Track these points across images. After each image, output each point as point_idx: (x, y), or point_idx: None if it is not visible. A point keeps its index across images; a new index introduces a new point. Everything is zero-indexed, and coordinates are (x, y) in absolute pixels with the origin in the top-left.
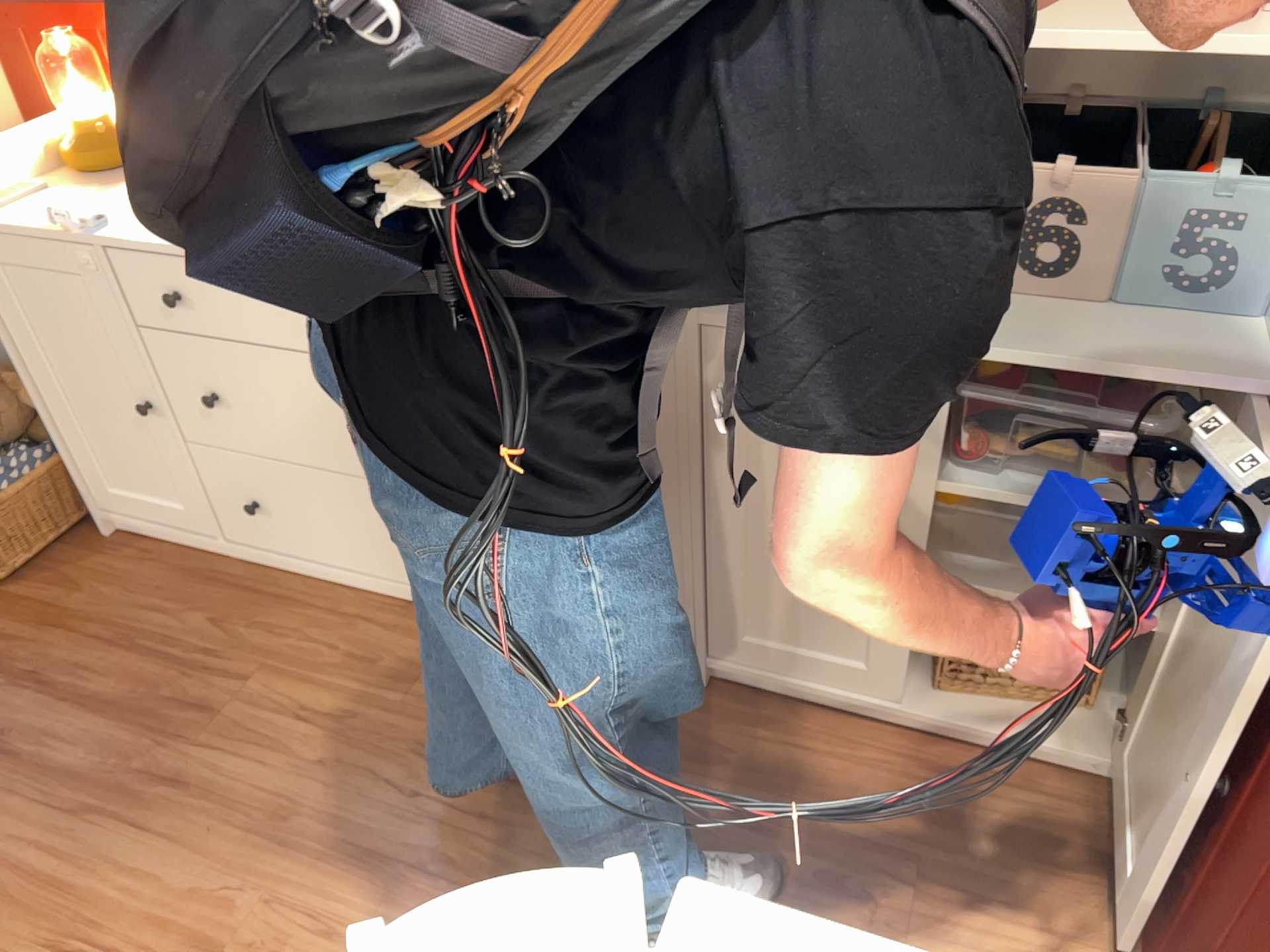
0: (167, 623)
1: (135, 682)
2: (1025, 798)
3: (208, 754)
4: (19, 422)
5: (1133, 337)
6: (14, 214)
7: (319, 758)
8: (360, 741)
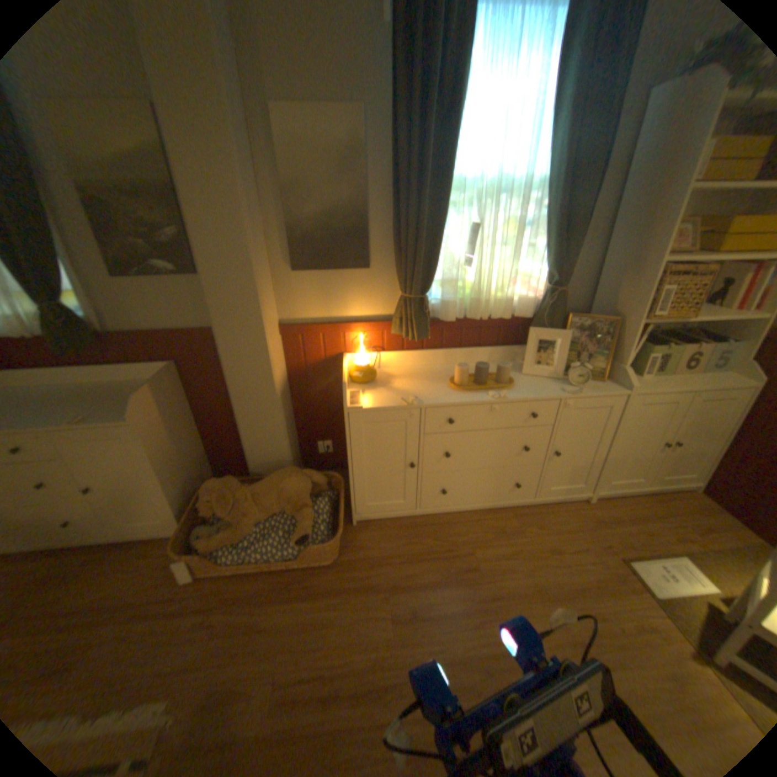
0: (416, 550)
1: (434, 577)
2: (689, 504)
3: (493, 590)
4: (309, 490)
5: (719, 378)
6: (360, 401)
7: (528, 573)
8: (533, 562)
